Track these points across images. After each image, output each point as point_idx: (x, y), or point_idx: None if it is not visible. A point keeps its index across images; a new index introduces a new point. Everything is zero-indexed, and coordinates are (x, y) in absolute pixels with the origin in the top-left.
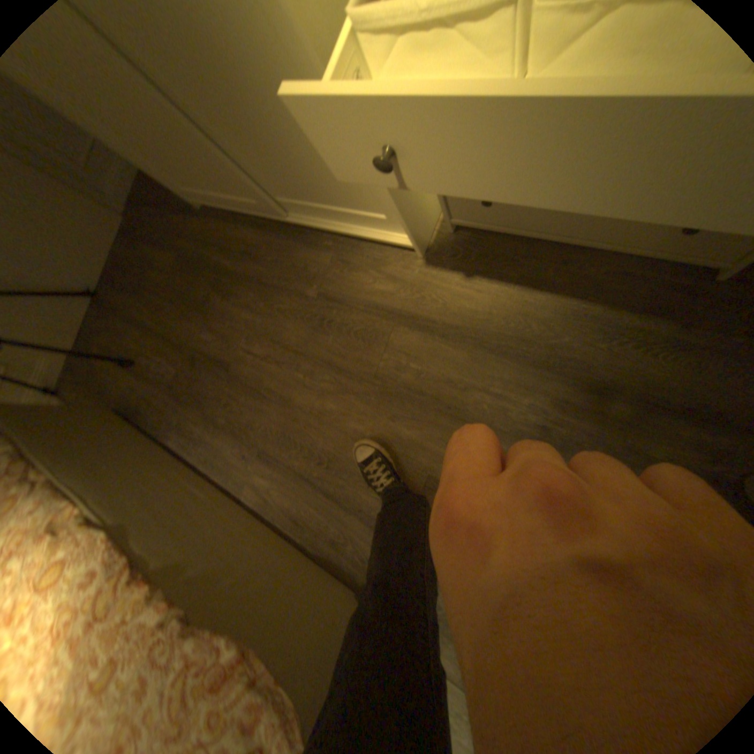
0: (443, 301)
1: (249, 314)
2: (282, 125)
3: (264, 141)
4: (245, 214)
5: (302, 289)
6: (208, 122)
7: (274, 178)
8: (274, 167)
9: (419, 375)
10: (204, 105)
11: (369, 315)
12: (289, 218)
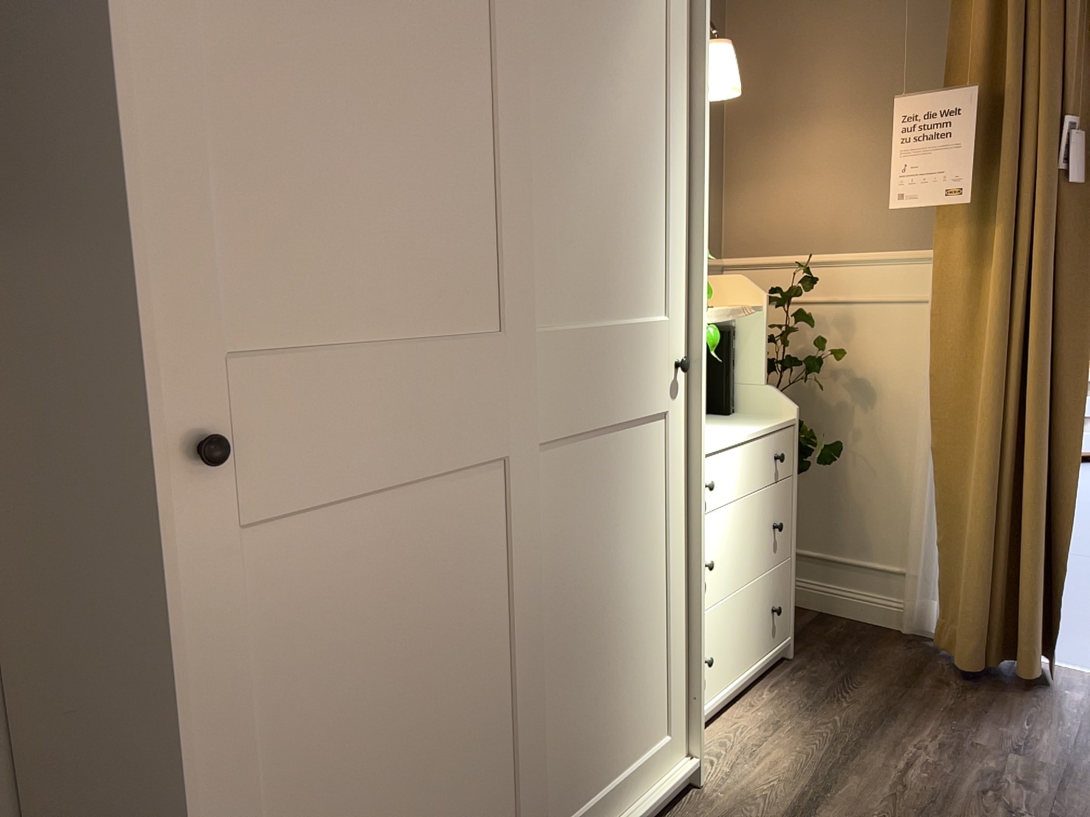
0: (773, 782)
1: None
2: (632, 614)
3: (603, 656)
4: None
5: None
6: (552, 659)
7: (572, 752)
8: (586, 717)
9: None
10: (569, 623)
11: None
12: None
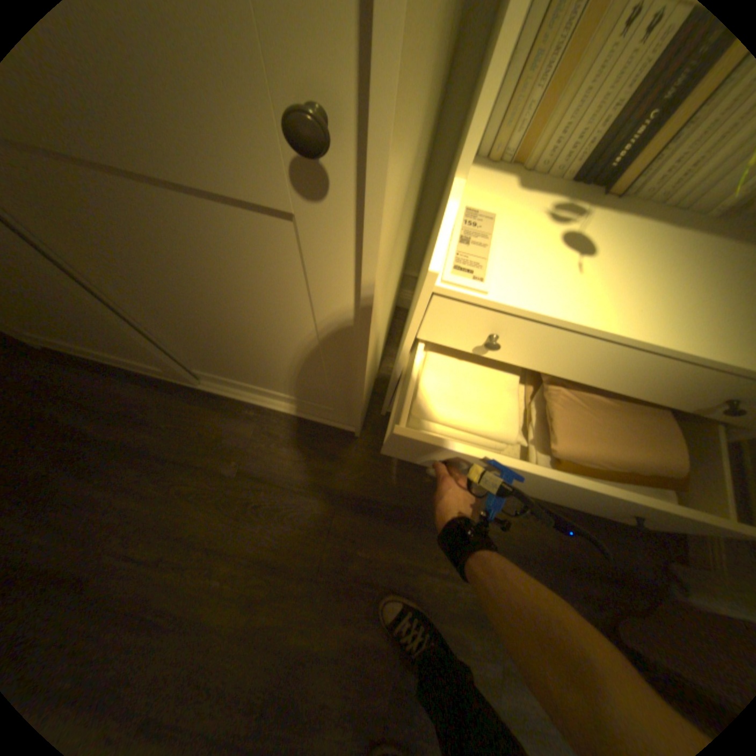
0: (380, 480)
1: (121, 498)
2: (260, 348)
3: (222, 346)
4: (122, 364)
5: (211, 464)
6: (144, 317)
7: (205, 361)
8: (214, 358)
9: (364, 563)
10: (154, 310)
11: (302, 497)
12: (199, 384)
